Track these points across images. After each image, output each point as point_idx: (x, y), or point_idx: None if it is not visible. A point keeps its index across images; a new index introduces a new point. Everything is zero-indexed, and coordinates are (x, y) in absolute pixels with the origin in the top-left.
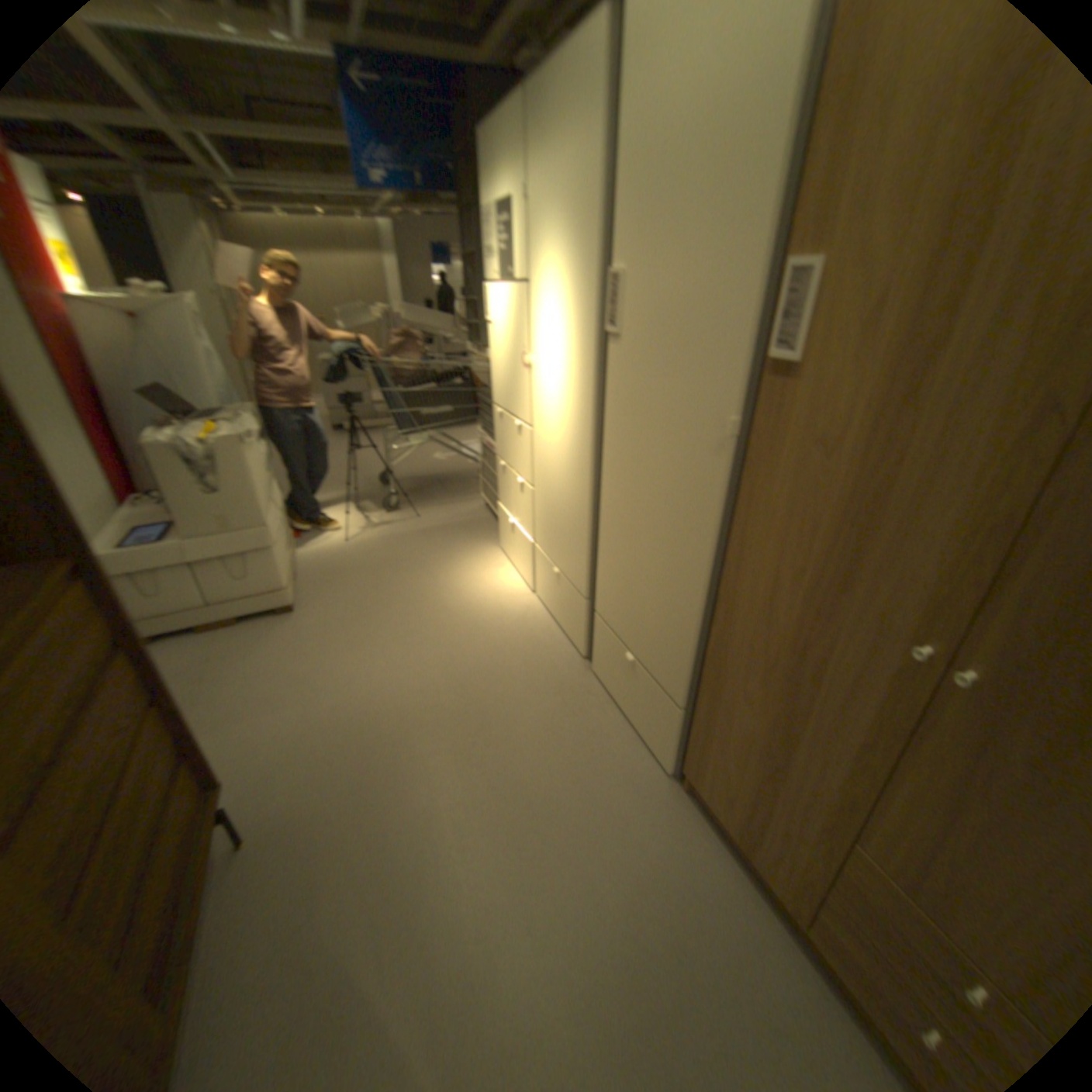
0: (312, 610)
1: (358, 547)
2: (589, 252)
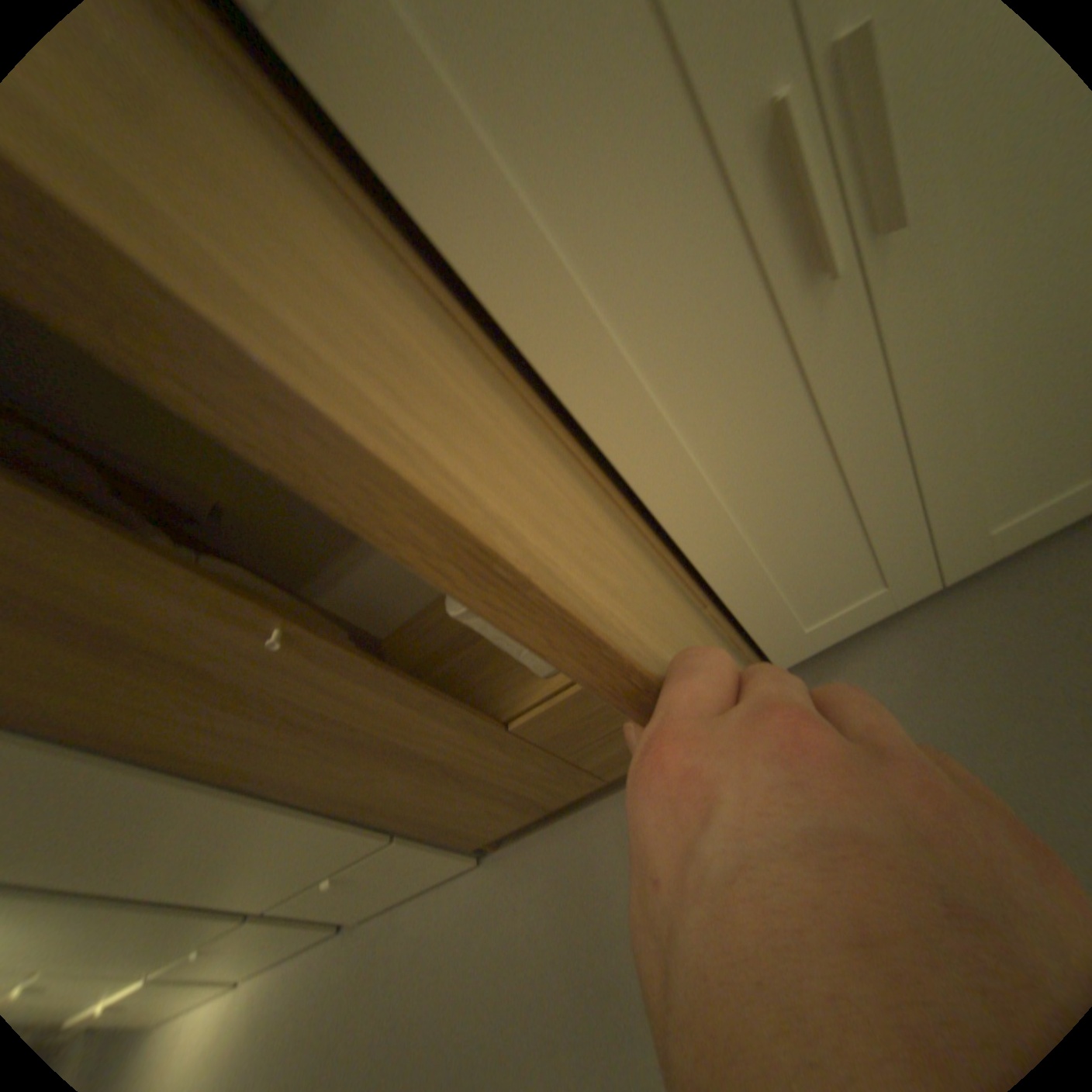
0: None
1: None
2: None
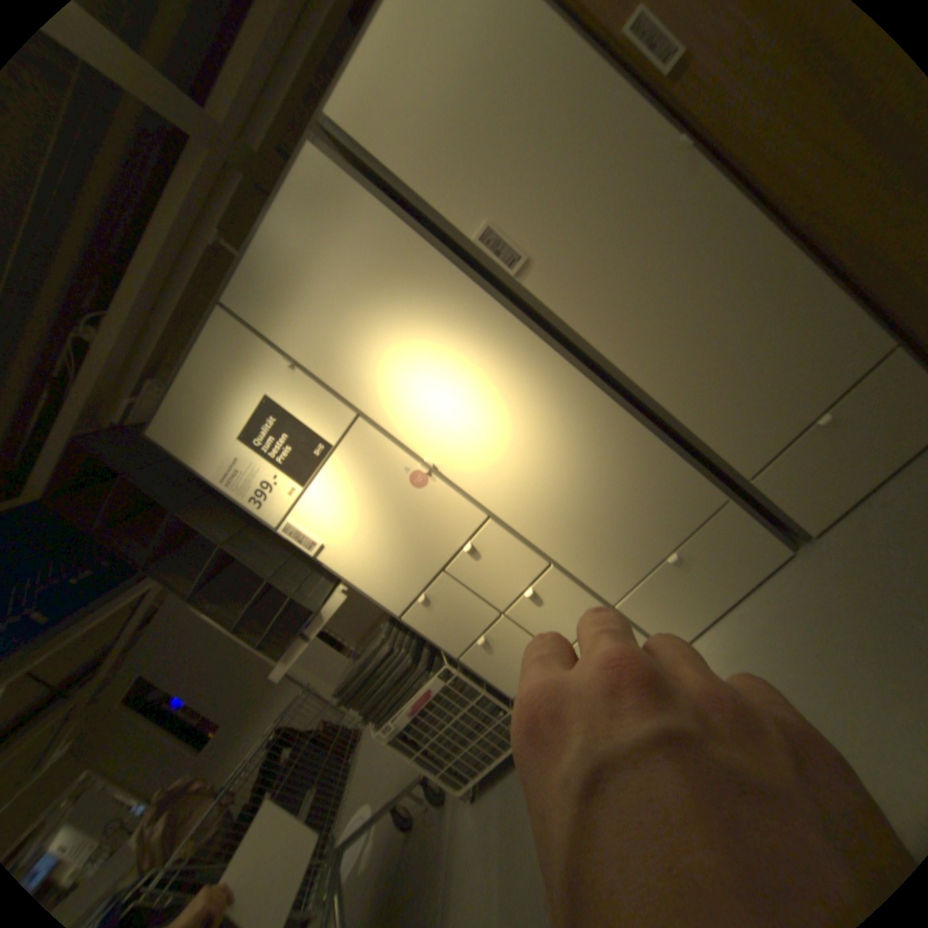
0: None
1: None
2: (436, 268)
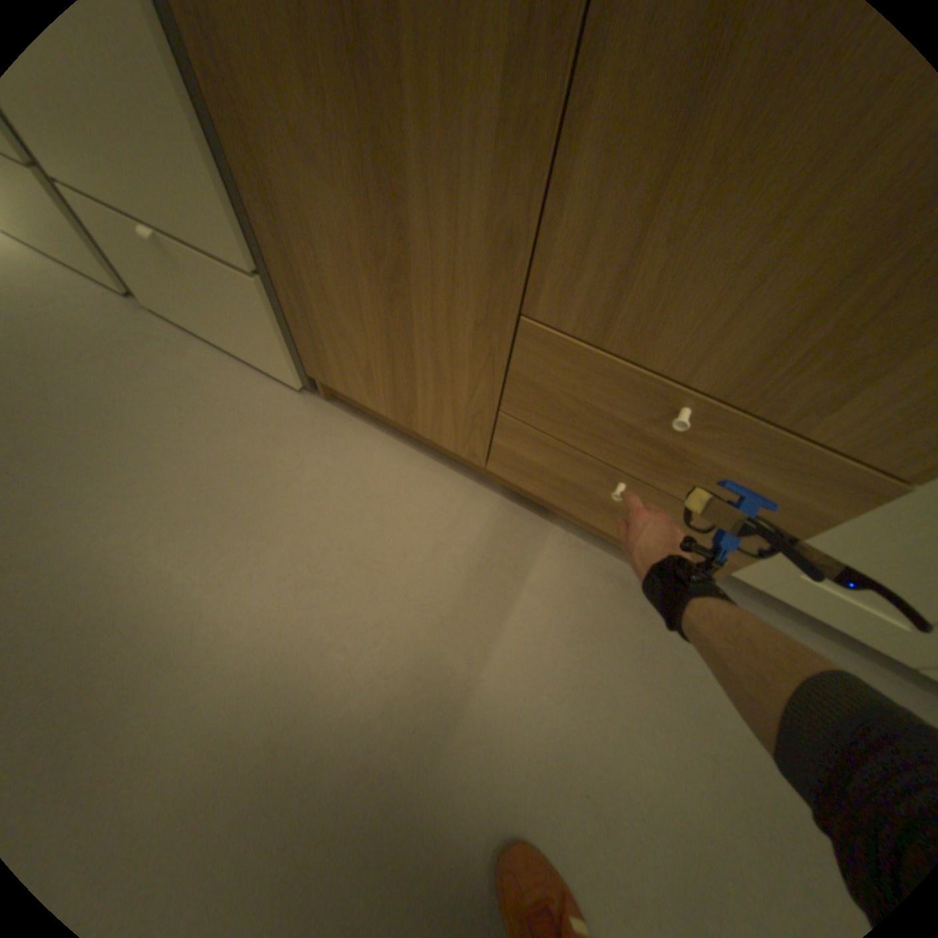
0: None
1: None
2: None
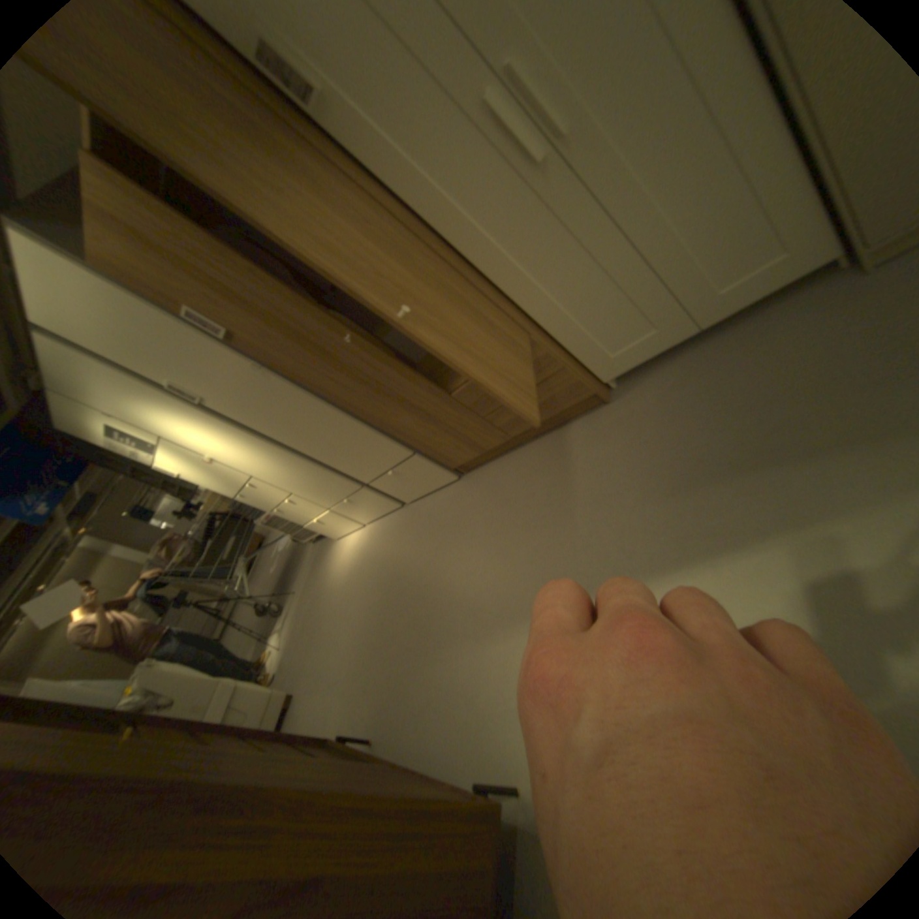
0: (299, 680)
1: (287, 640)
2: (153, 393)
